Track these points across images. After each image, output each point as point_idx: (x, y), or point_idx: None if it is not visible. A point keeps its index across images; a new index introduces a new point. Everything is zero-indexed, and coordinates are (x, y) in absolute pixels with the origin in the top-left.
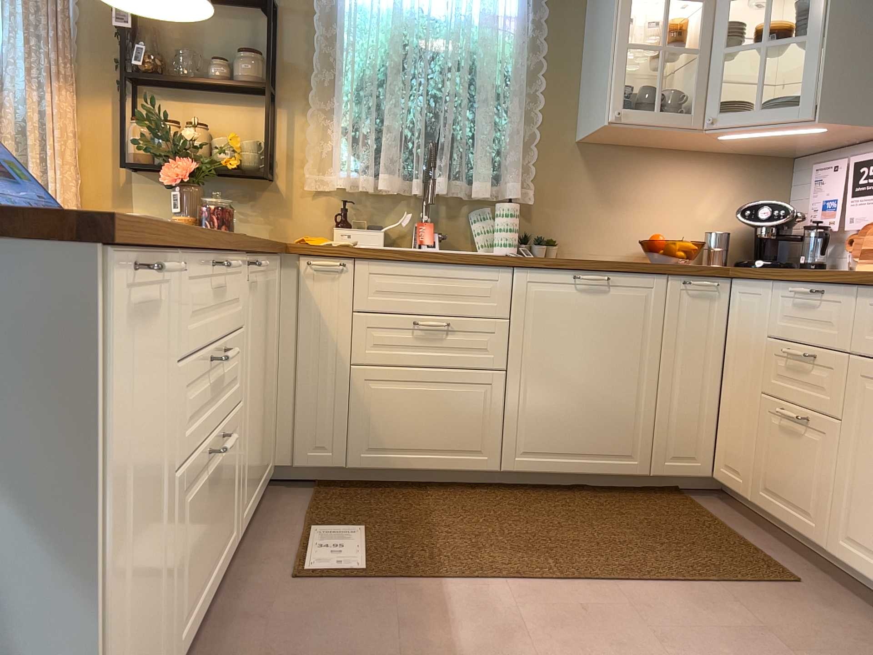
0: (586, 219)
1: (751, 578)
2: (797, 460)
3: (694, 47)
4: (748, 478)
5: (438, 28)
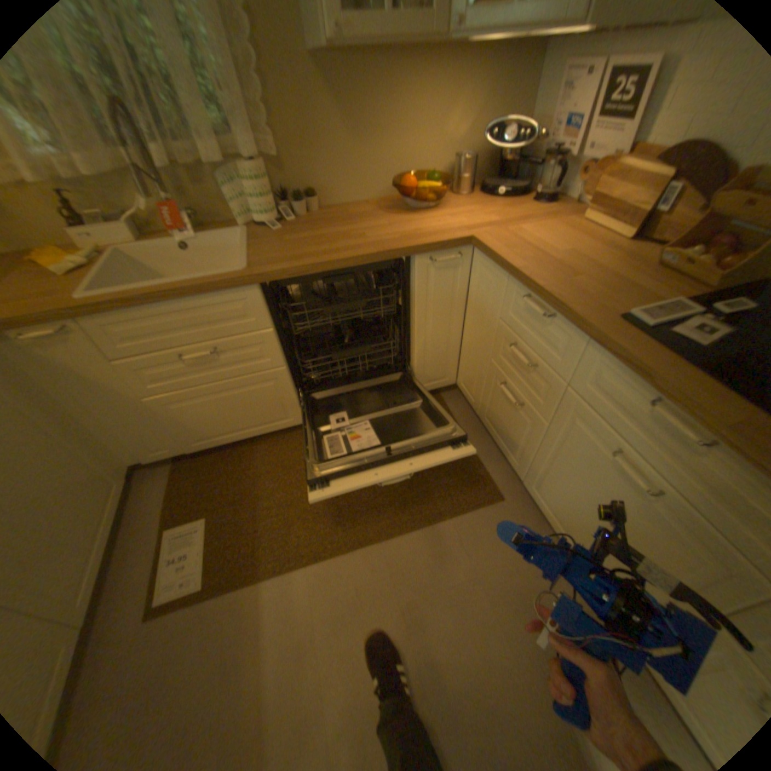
0: (340, 160)
1: (472, 505)
2: (511, 422)
3: None
4: (477, 404)
5: None
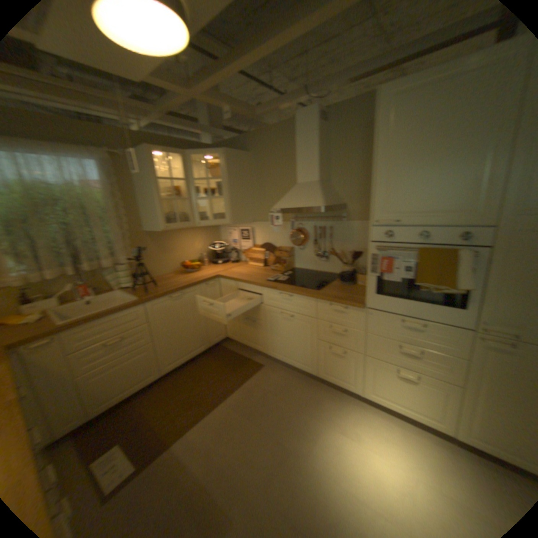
0: (158, 261)
1: (254, 372)
2: (255, 332)
3: (185, 195)
4: (240, 337)
5: (56, 190)
